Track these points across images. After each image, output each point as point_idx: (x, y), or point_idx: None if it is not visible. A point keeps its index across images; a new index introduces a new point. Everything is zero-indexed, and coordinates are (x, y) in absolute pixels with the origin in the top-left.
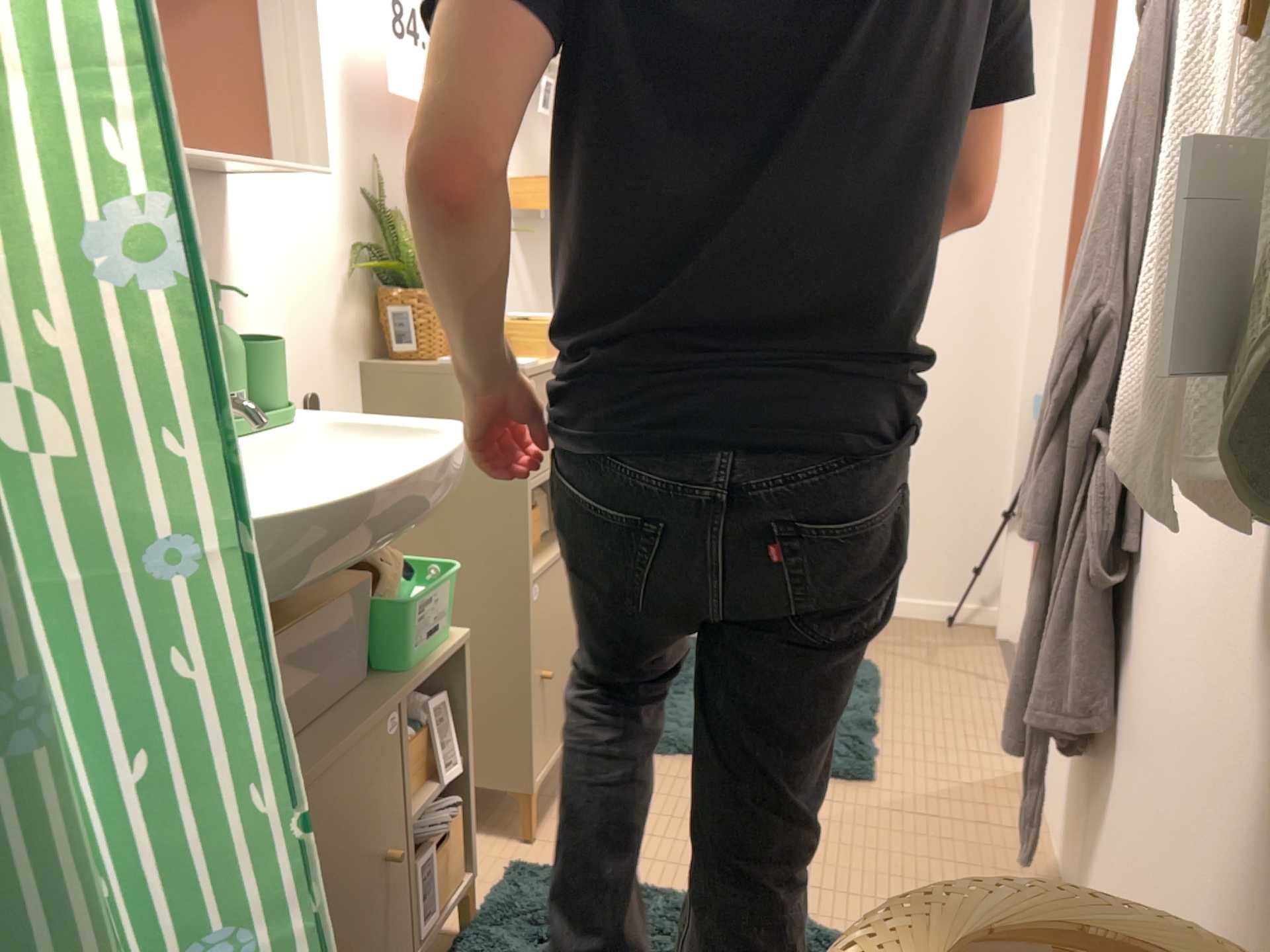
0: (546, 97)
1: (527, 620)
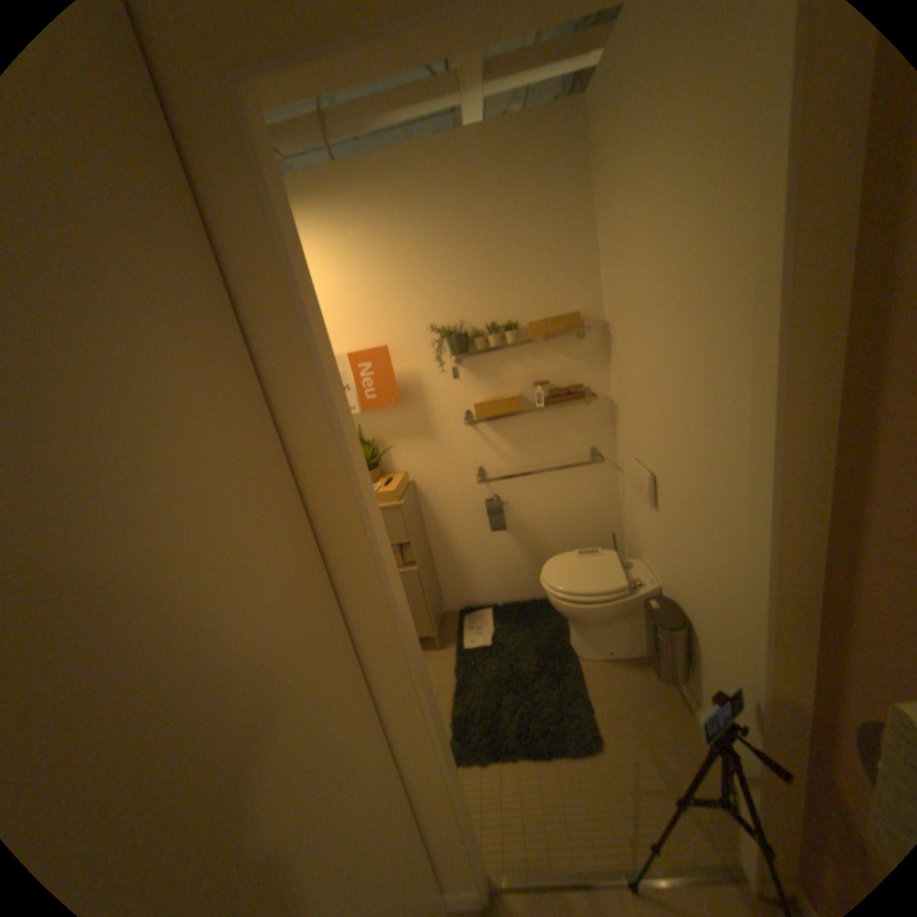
0: (453, 373)
1: None
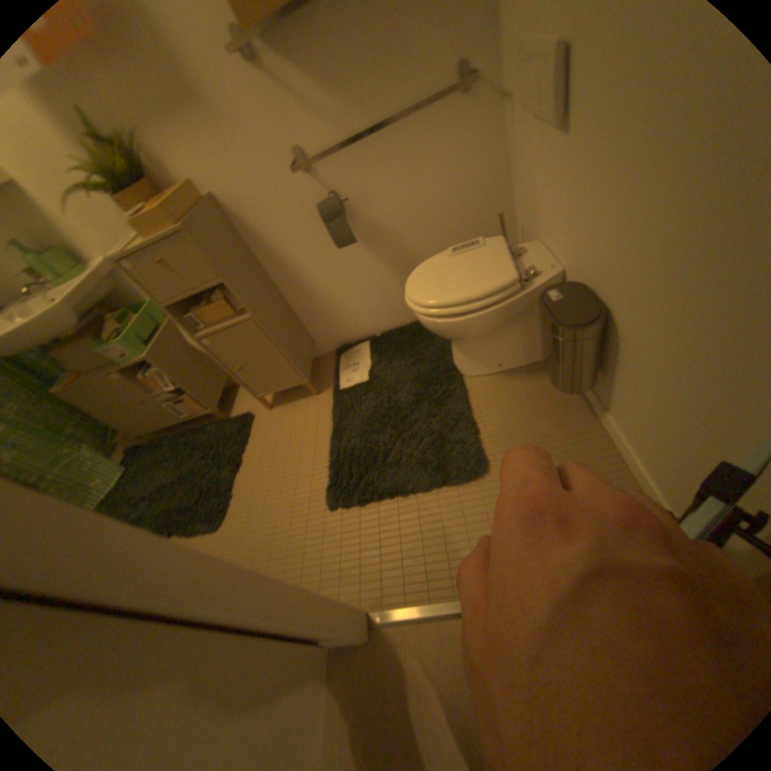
0: None
1: (205, 351)
